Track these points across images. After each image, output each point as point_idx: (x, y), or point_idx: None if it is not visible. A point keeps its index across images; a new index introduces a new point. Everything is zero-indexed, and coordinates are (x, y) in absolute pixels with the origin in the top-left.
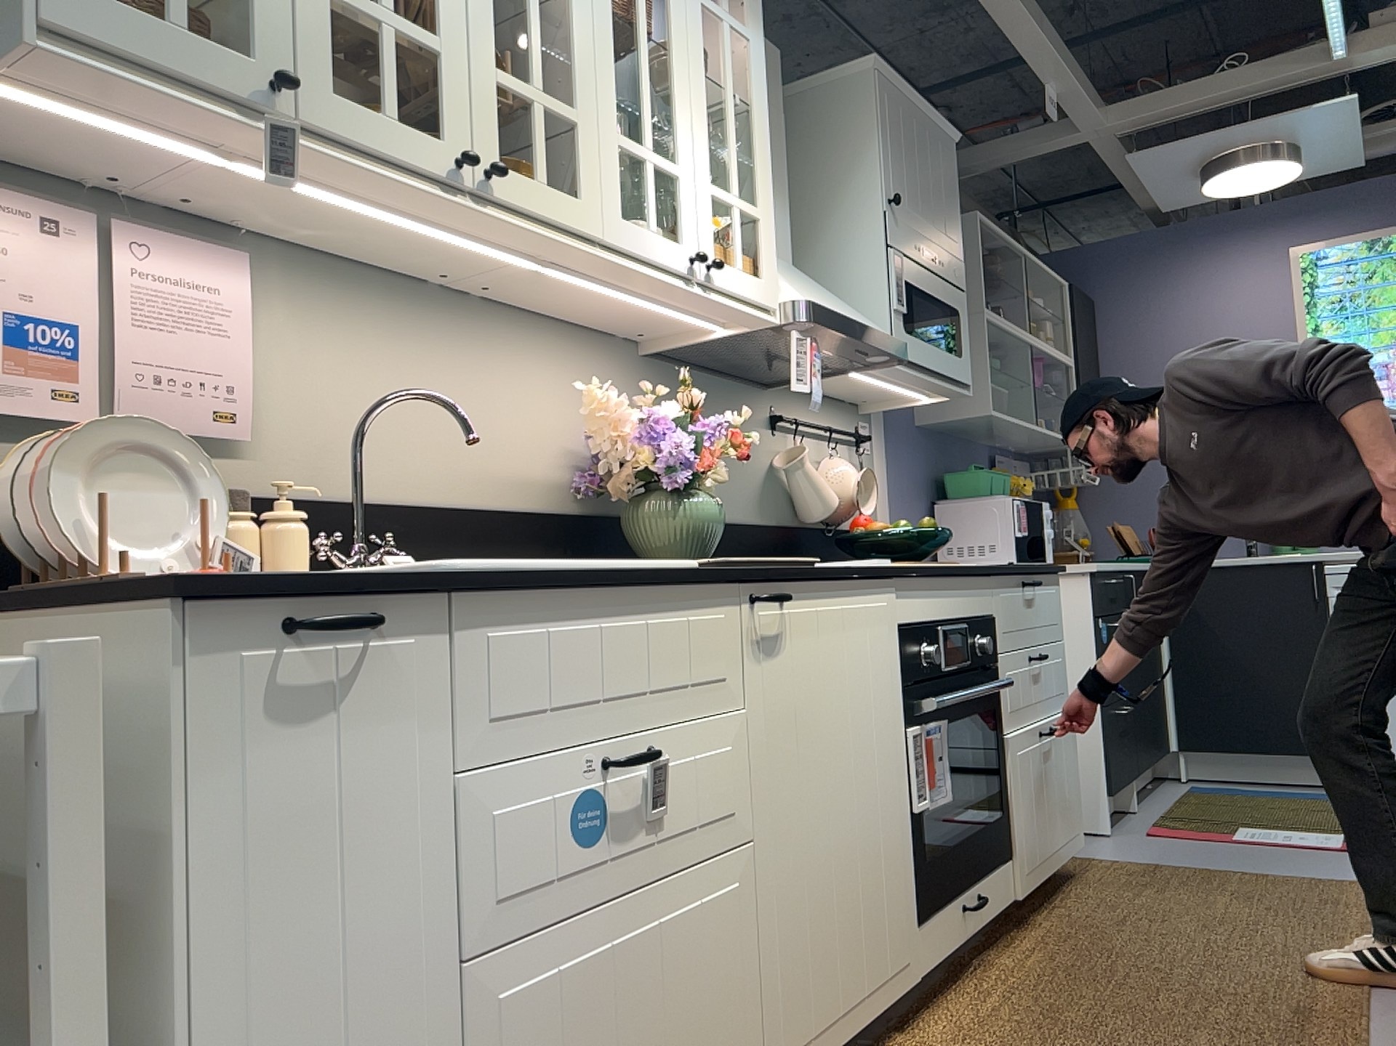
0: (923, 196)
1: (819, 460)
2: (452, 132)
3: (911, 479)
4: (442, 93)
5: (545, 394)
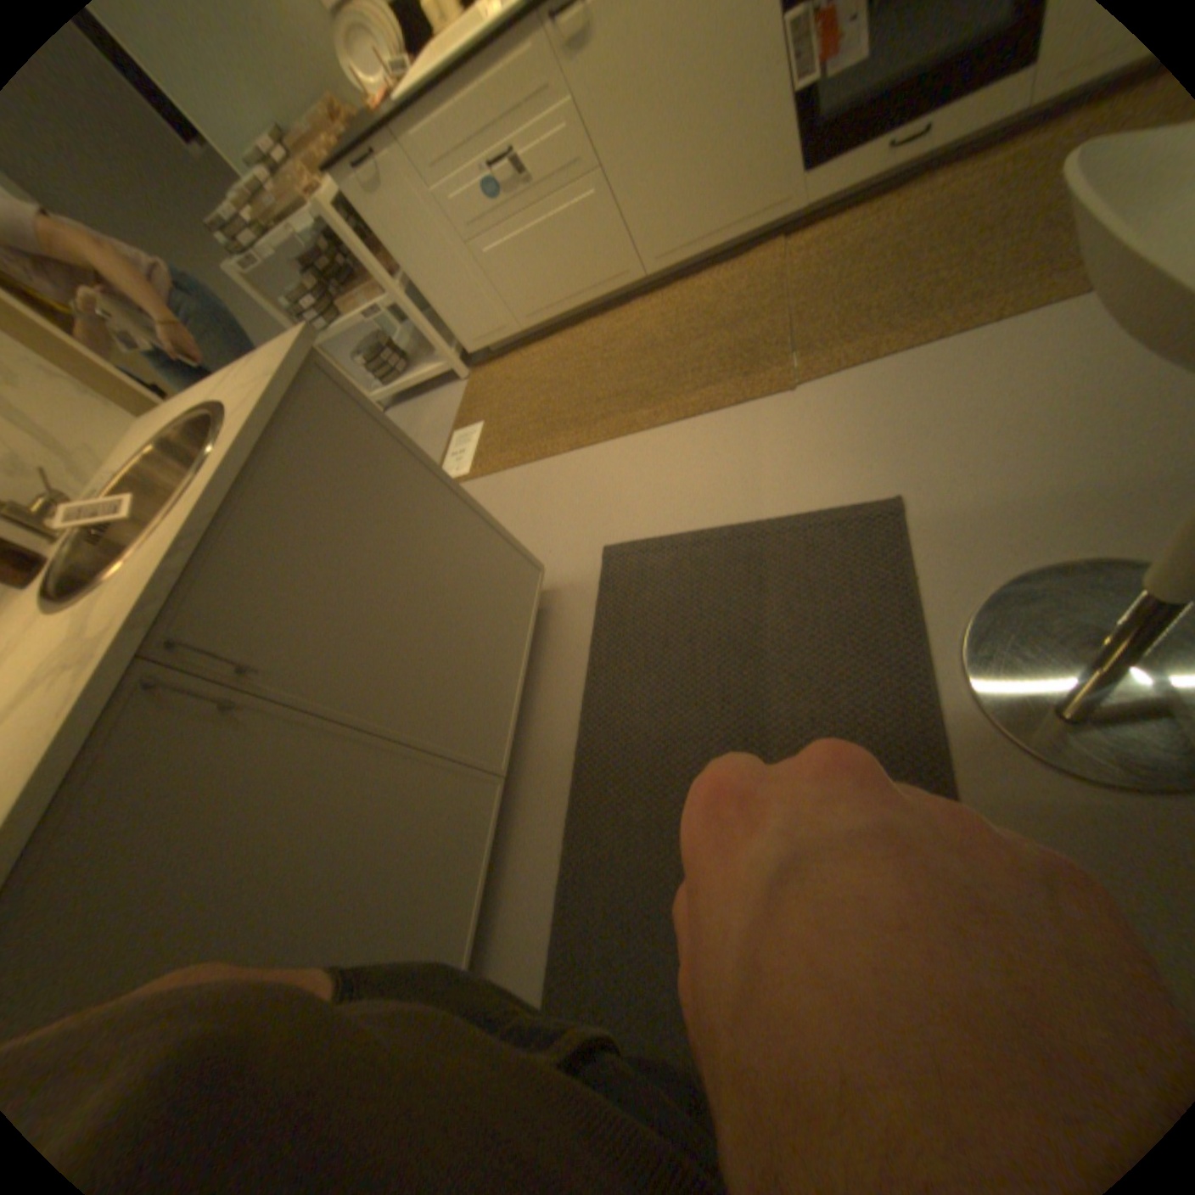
0: None
1: None
2: None
3: None
4: None
5: None
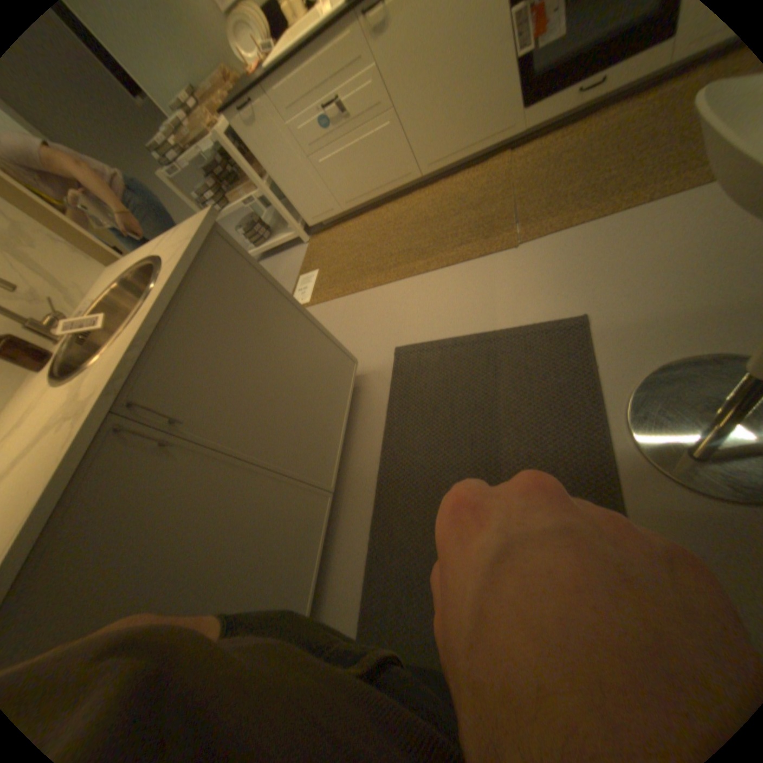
0: None
1: None
2: None
3: None
4: None
5: None
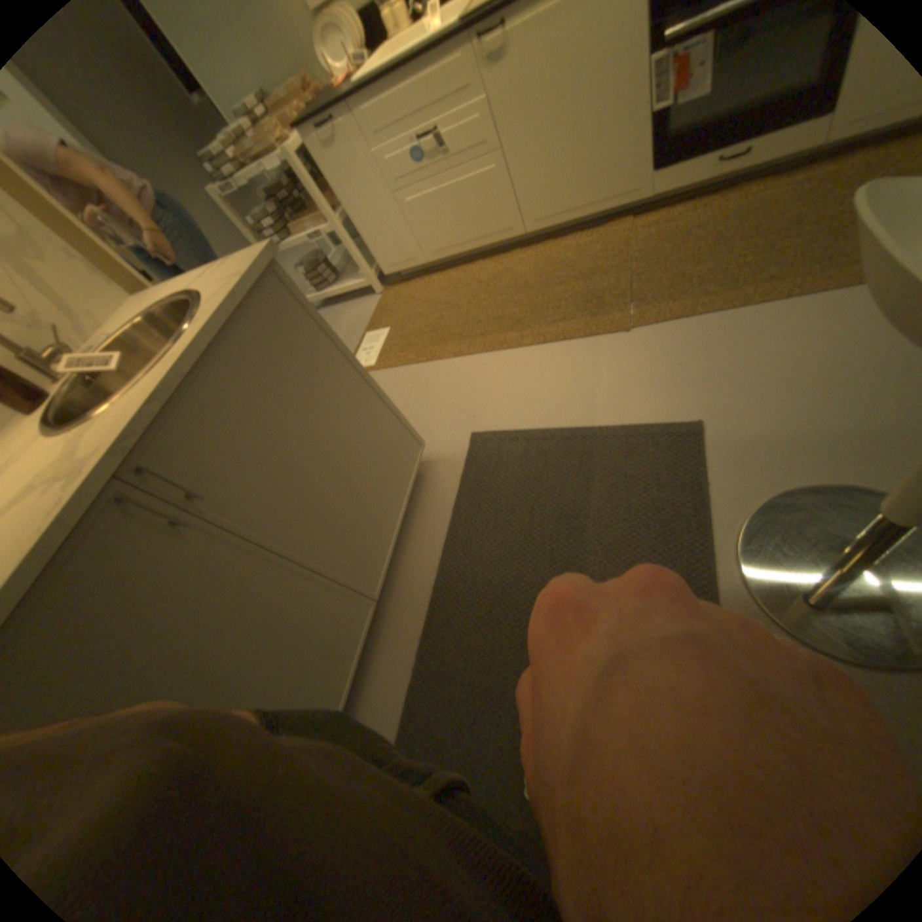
0: None
1: None
2: None
3: None
4: None
5: None
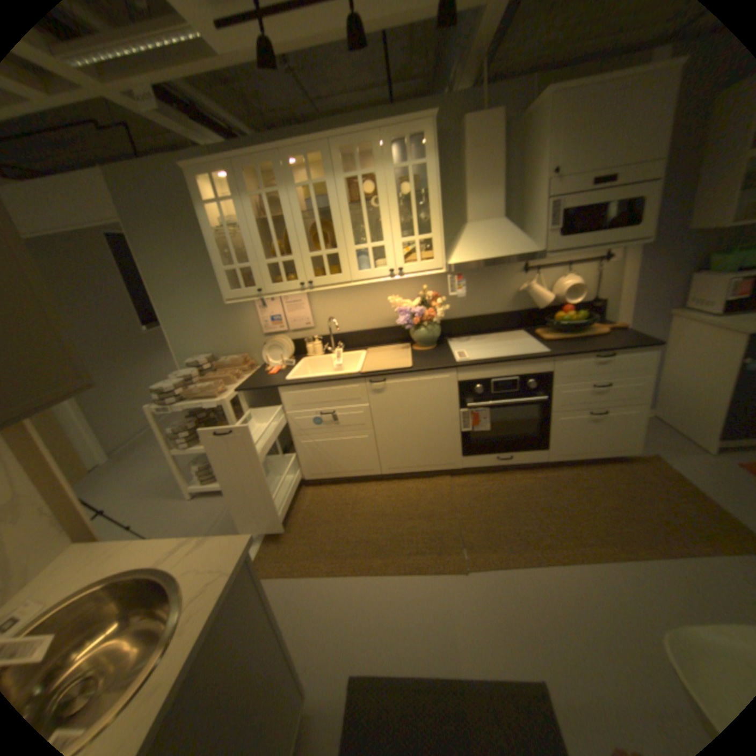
0: (604, 143)
1: (562, 276)
2: (301, 277)
3: (667, 263)
4: (297, 269)
5: (397, 294)
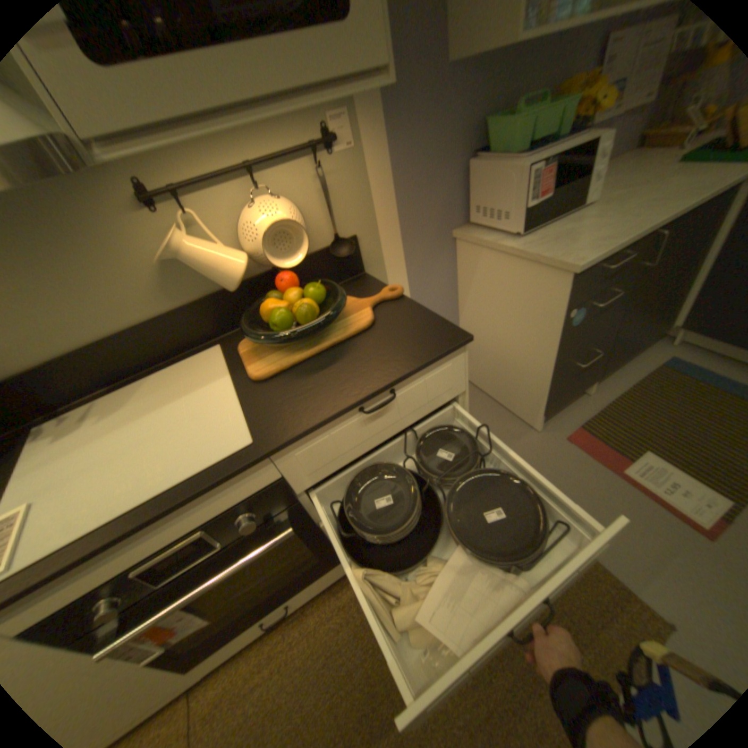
0: None
1: (246, 204)
2: None
3: (428, 144)
4: None
5: None
